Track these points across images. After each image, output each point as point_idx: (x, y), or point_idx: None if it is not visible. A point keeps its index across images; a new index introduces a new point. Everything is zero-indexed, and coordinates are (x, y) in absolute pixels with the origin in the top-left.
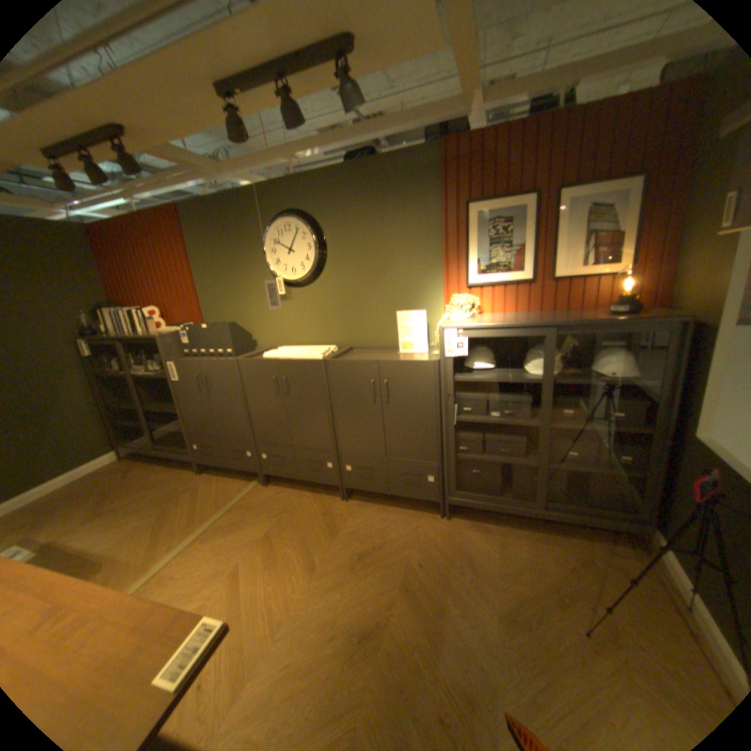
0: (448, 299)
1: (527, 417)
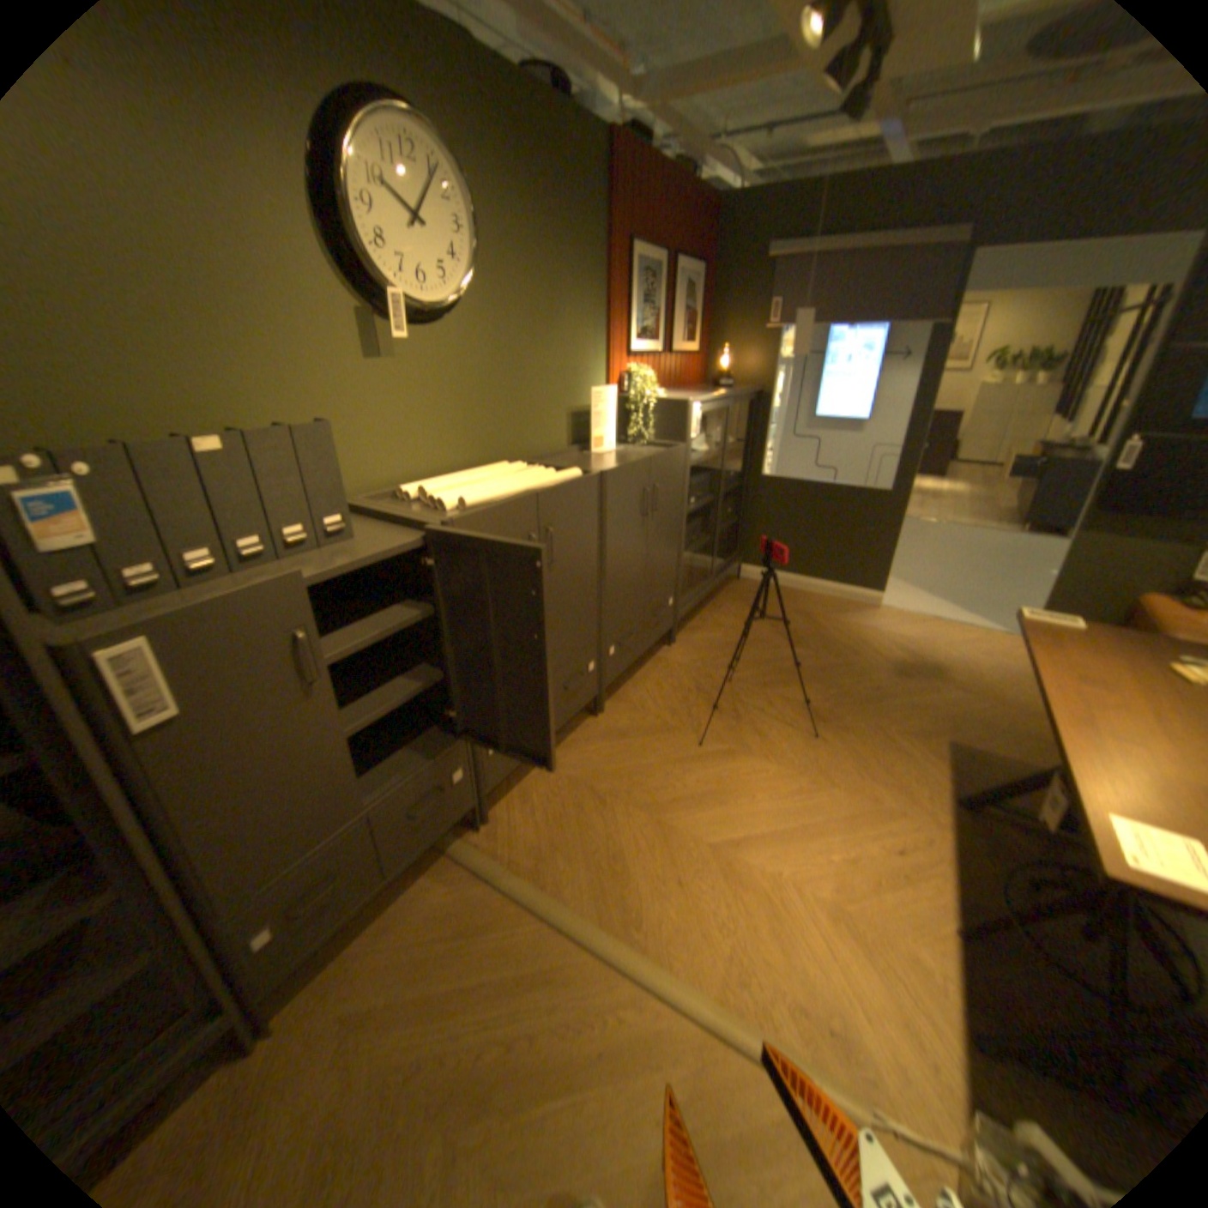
0: (613, 371)
1: (706, 494)
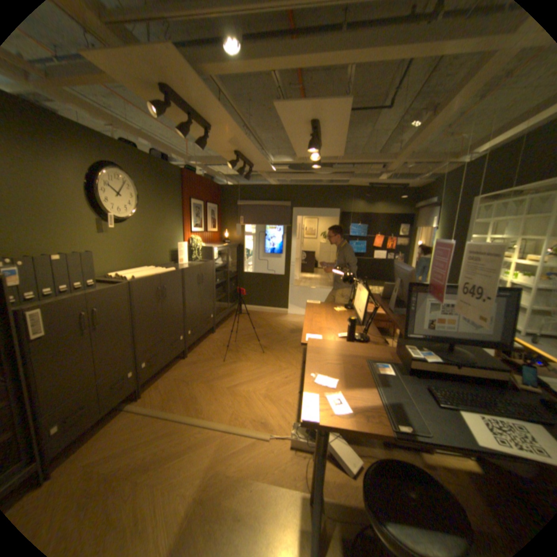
0: (185, 237)
1: (223, 278)
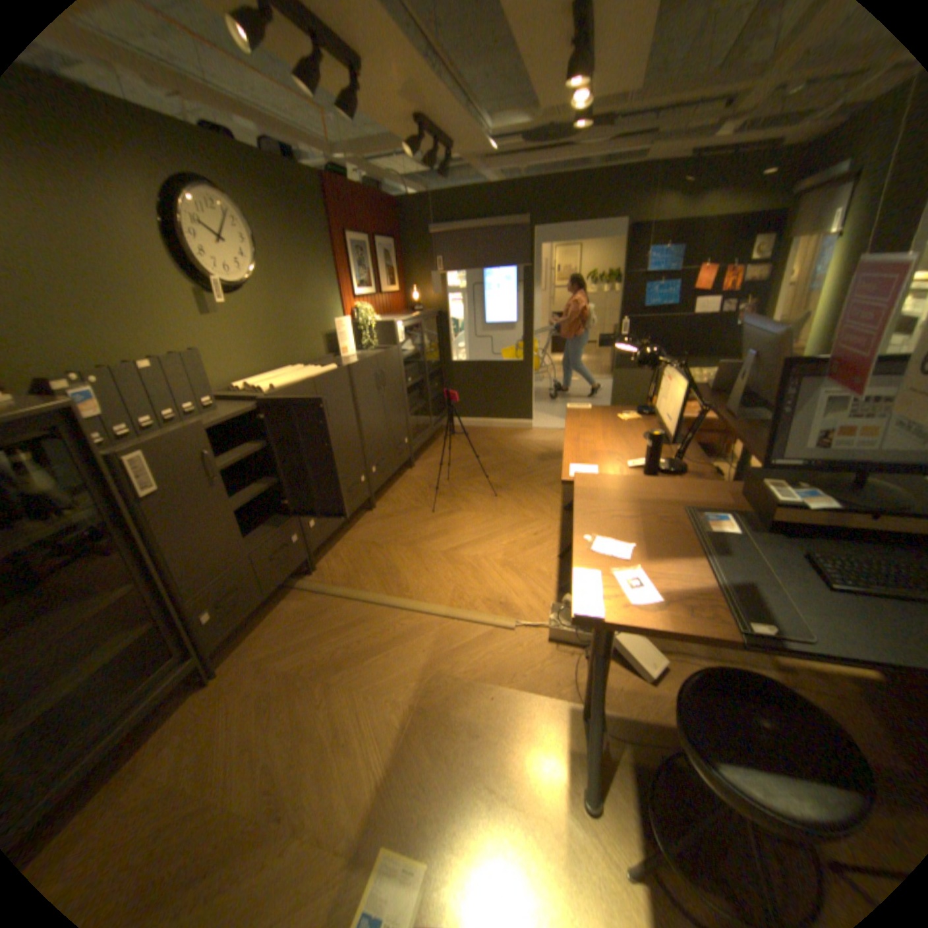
0: (346, 308)
1: (417, 375)
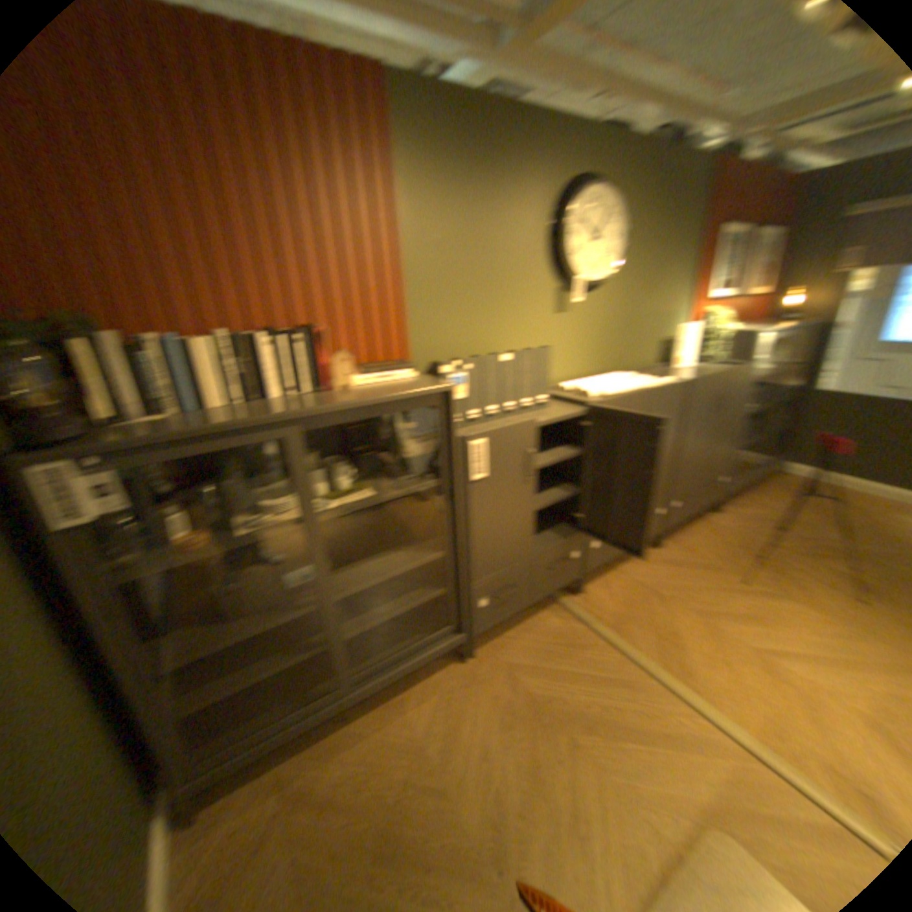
0: (697, 312)
1: (765, 402)
